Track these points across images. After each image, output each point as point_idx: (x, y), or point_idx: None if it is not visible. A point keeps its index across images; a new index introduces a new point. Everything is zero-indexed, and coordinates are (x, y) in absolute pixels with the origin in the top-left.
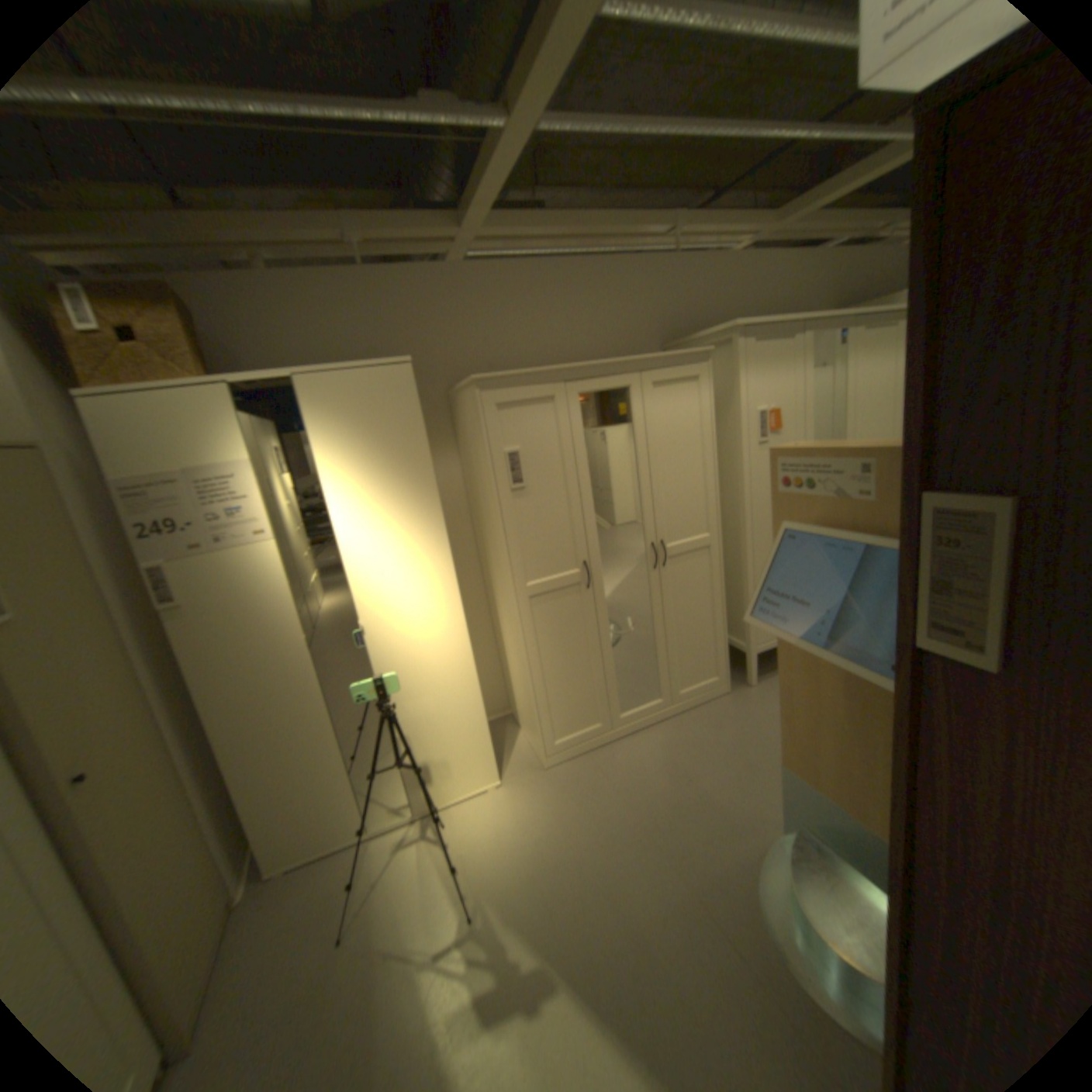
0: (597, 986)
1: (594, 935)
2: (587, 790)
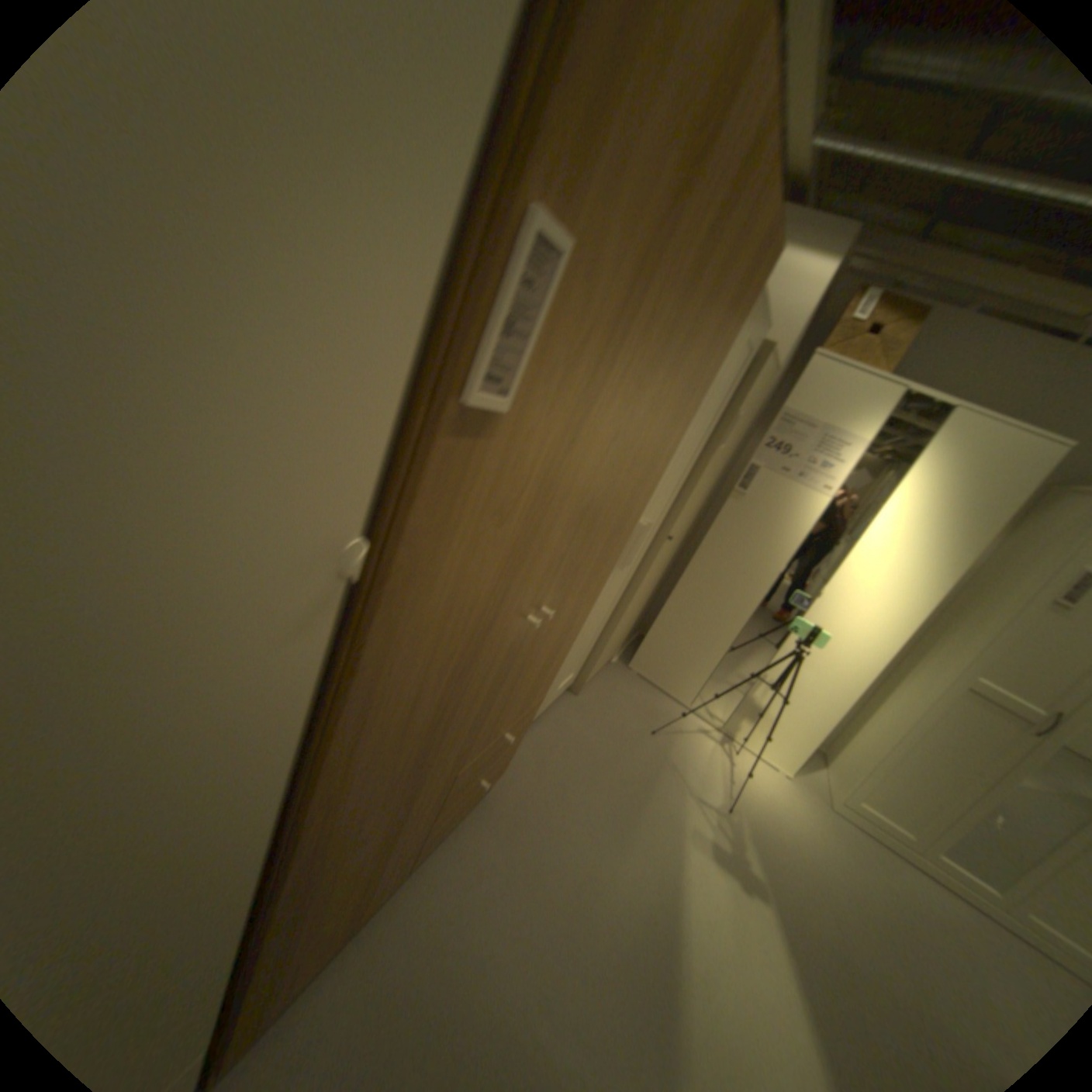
0: (801, 941)
1: (816, 922)
2: (864, 860)
